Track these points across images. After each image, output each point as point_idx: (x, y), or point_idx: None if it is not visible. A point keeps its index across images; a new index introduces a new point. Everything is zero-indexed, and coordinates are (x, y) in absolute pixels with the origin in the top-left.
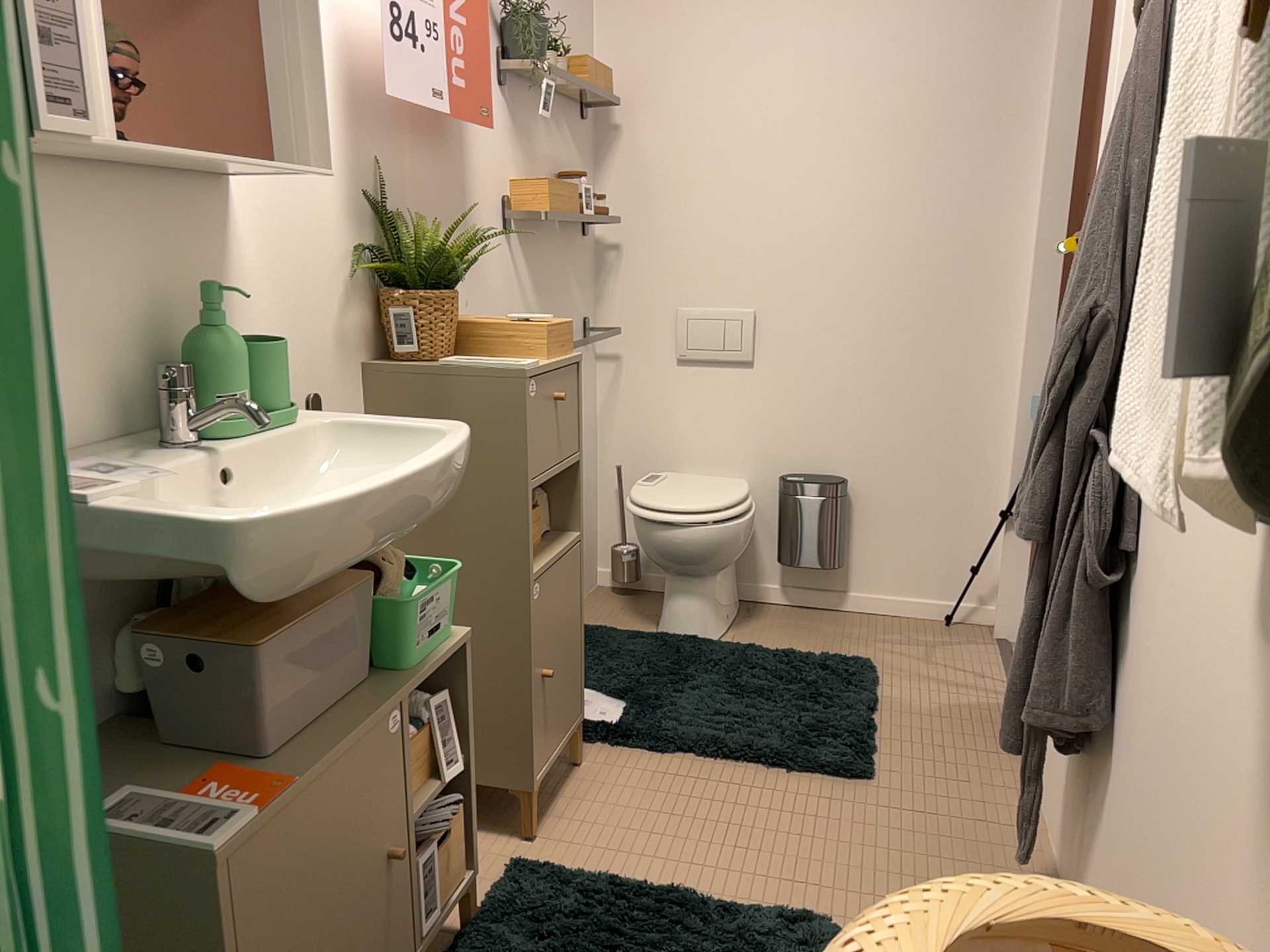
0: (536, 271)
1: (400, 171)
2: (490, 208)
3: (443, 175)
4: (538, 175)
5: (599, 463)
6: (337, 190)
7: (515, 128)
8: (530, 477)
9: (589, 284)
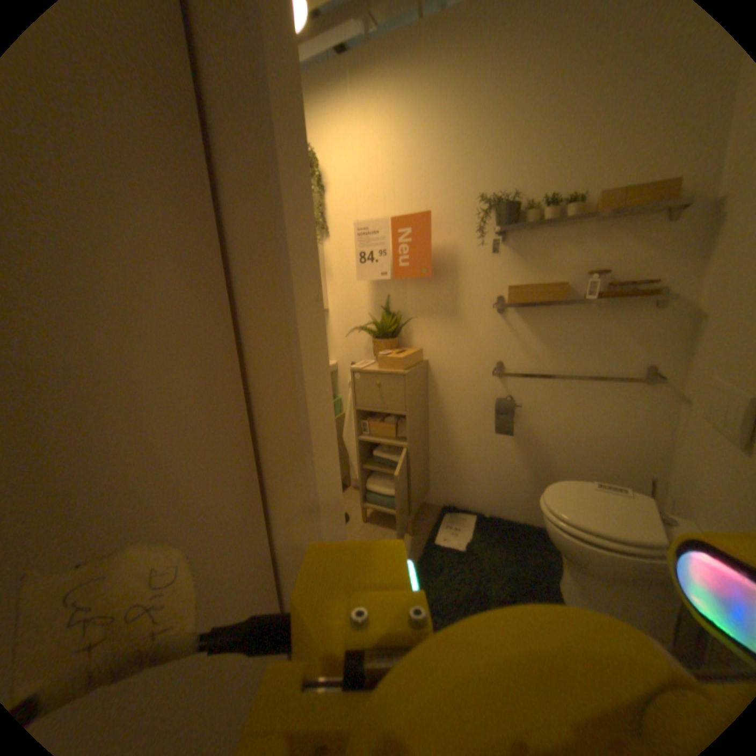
0: (544, 330)
1: (402, 295)
2: (481, 301)
3: (435, 292)
4: (557, 274)
5: (674, 475)
6: (367, 306)
7: (521, 255)
8: (354, 404)
9: (670, 341)
